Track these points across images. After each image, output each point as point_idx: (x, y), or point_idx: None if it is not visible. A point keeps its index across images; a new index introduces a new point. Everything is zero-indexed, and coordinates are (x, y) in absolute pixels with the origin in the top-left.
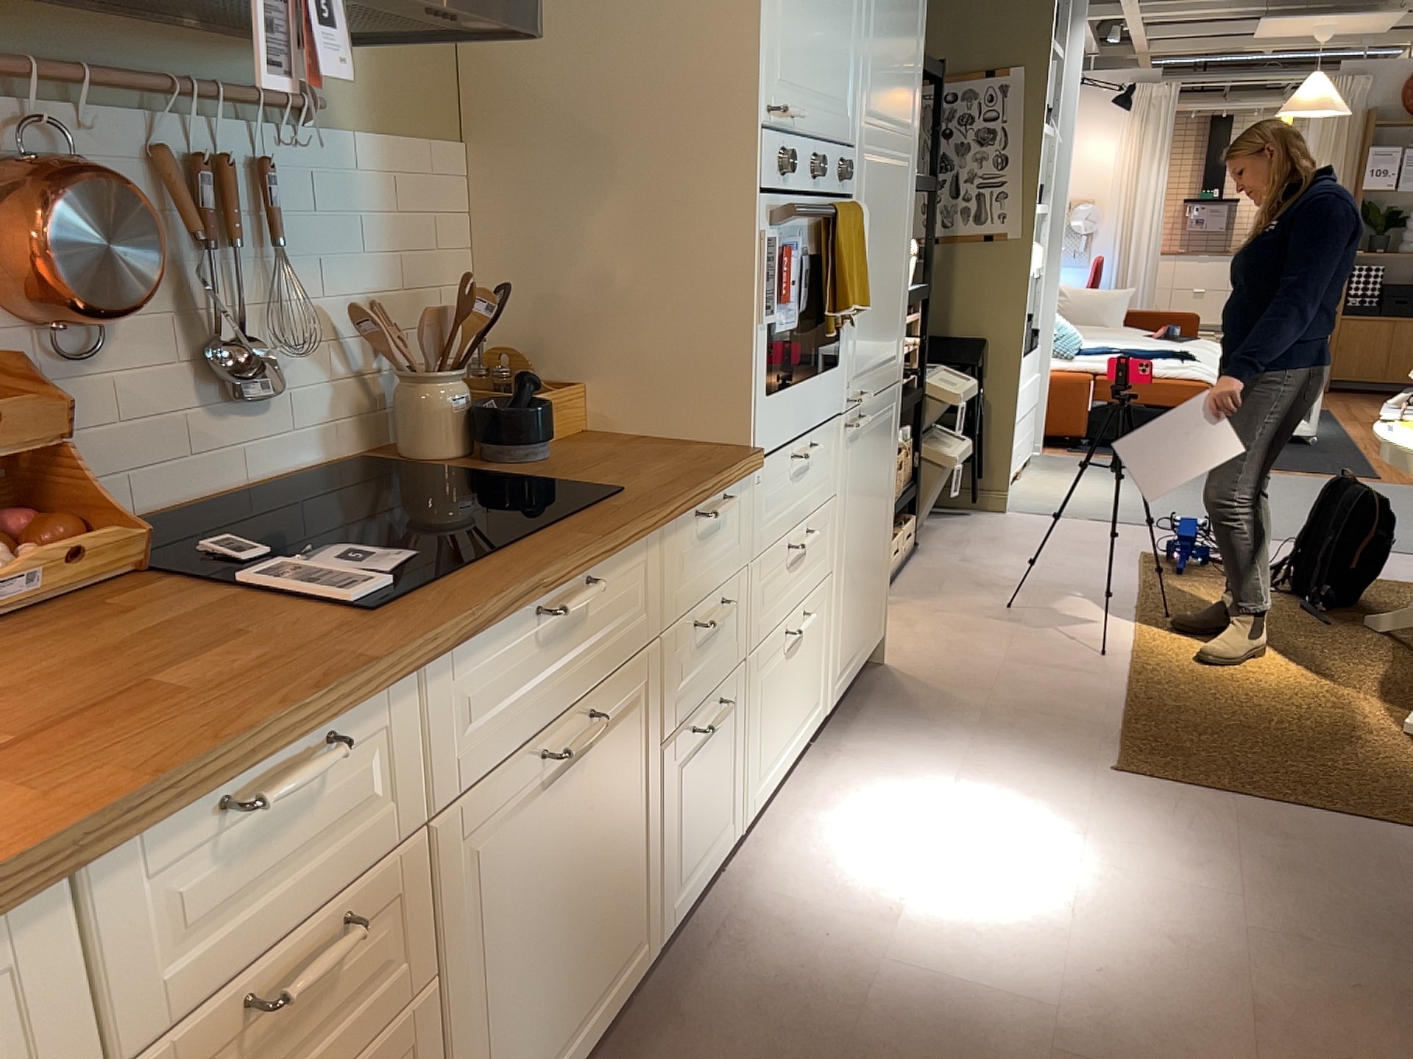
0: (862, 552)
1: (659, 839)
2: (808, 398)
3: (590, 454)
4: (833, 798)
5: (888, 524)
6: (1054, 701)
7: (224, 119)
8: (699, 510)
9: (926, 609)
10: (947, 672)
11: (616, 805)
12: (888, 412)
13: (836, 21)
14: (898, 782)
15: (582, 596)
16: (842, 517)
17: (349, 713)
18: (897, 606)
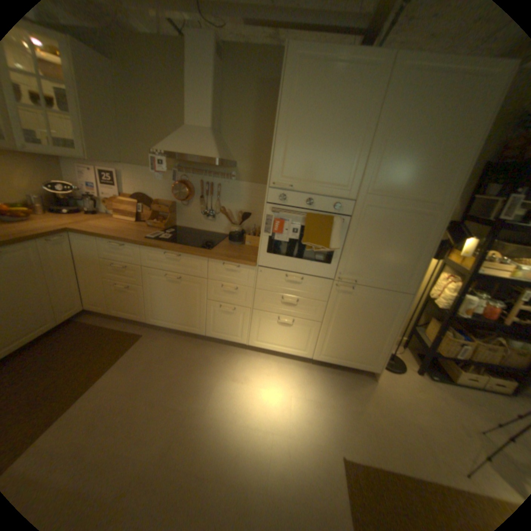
0: (350, 330)
1: (205, 316)
2: (297, 264)
3: (239, 248)
4: (284, 369)
5: (386, 338)
6: (392, 442)
7: (214, 177)
8: (225, 263)
9: (442, 397)
10: (387, 402)
11: (189, 298)
12: (391, 299)
13: (332, 159)
14: (299, 384)
15: (171, 255)
16: (329, 310)
17: (124, 243)
18: (433, 387)
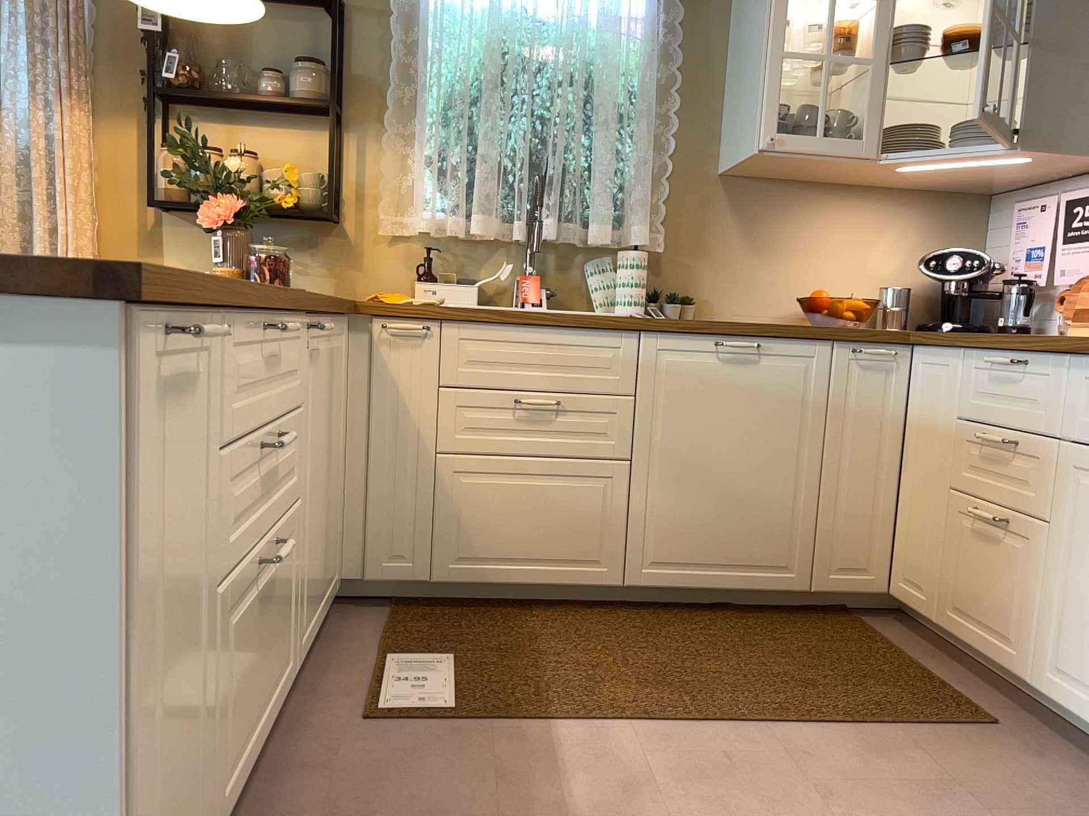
0: None
1: None
2: None
3: None
4: None
5: None
6: None
7: None
8: None
9: None
10: None
11: None
12: None
13: None
14: None
15: None
16: None
17: (1030, 354)
18: None
